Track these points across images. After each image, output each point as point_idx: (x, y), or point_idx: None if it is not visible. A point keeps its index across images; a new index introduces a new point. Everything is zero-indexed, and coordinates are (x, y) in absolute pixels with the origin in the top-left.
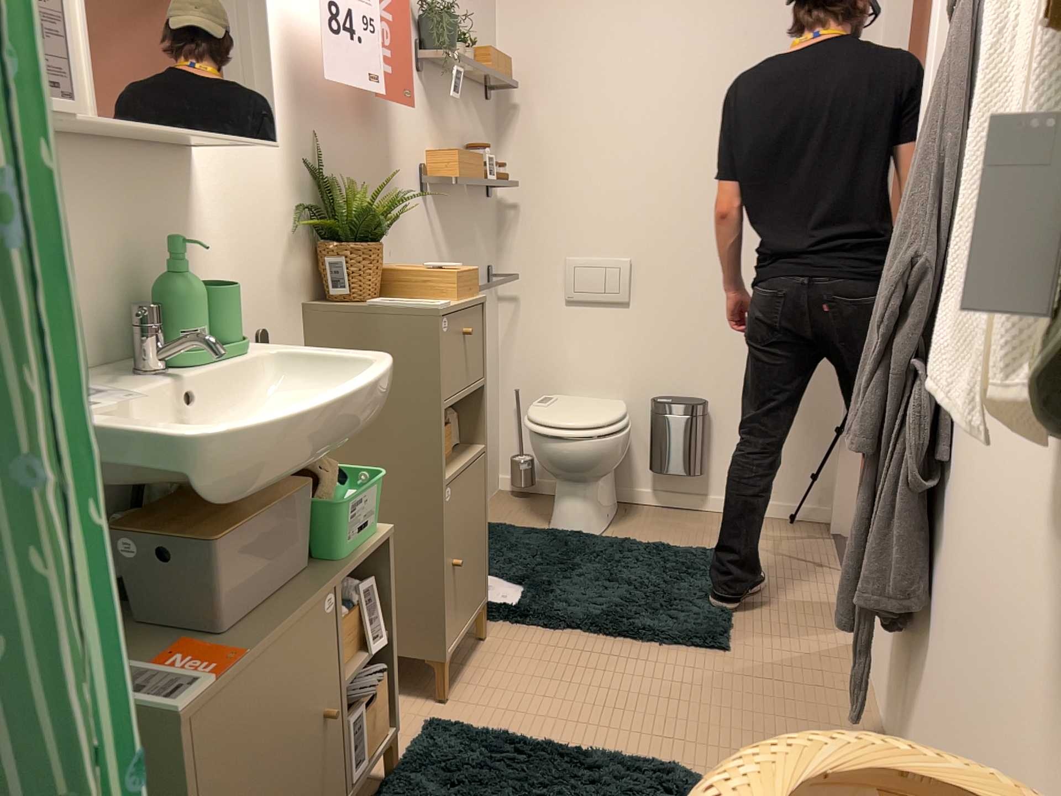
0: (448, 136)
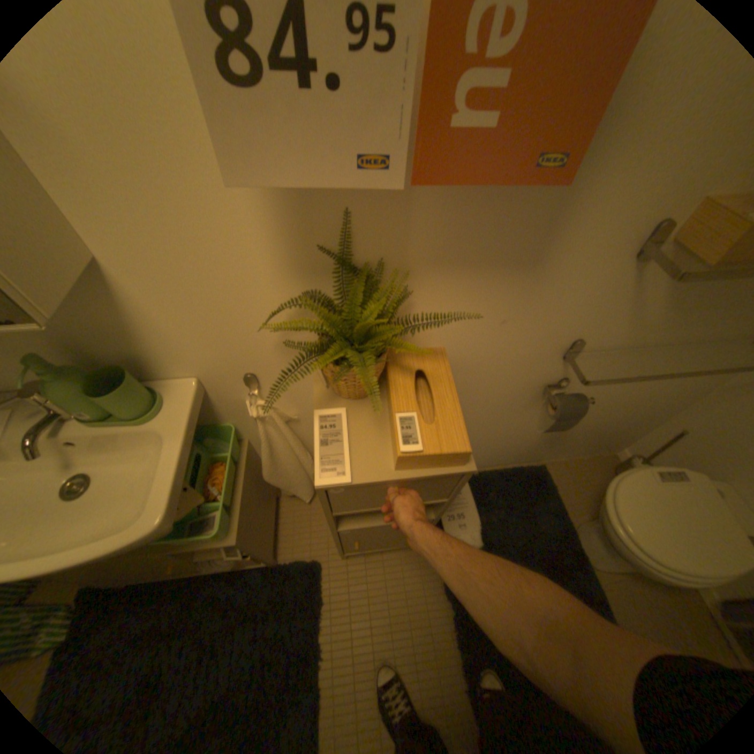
0: None
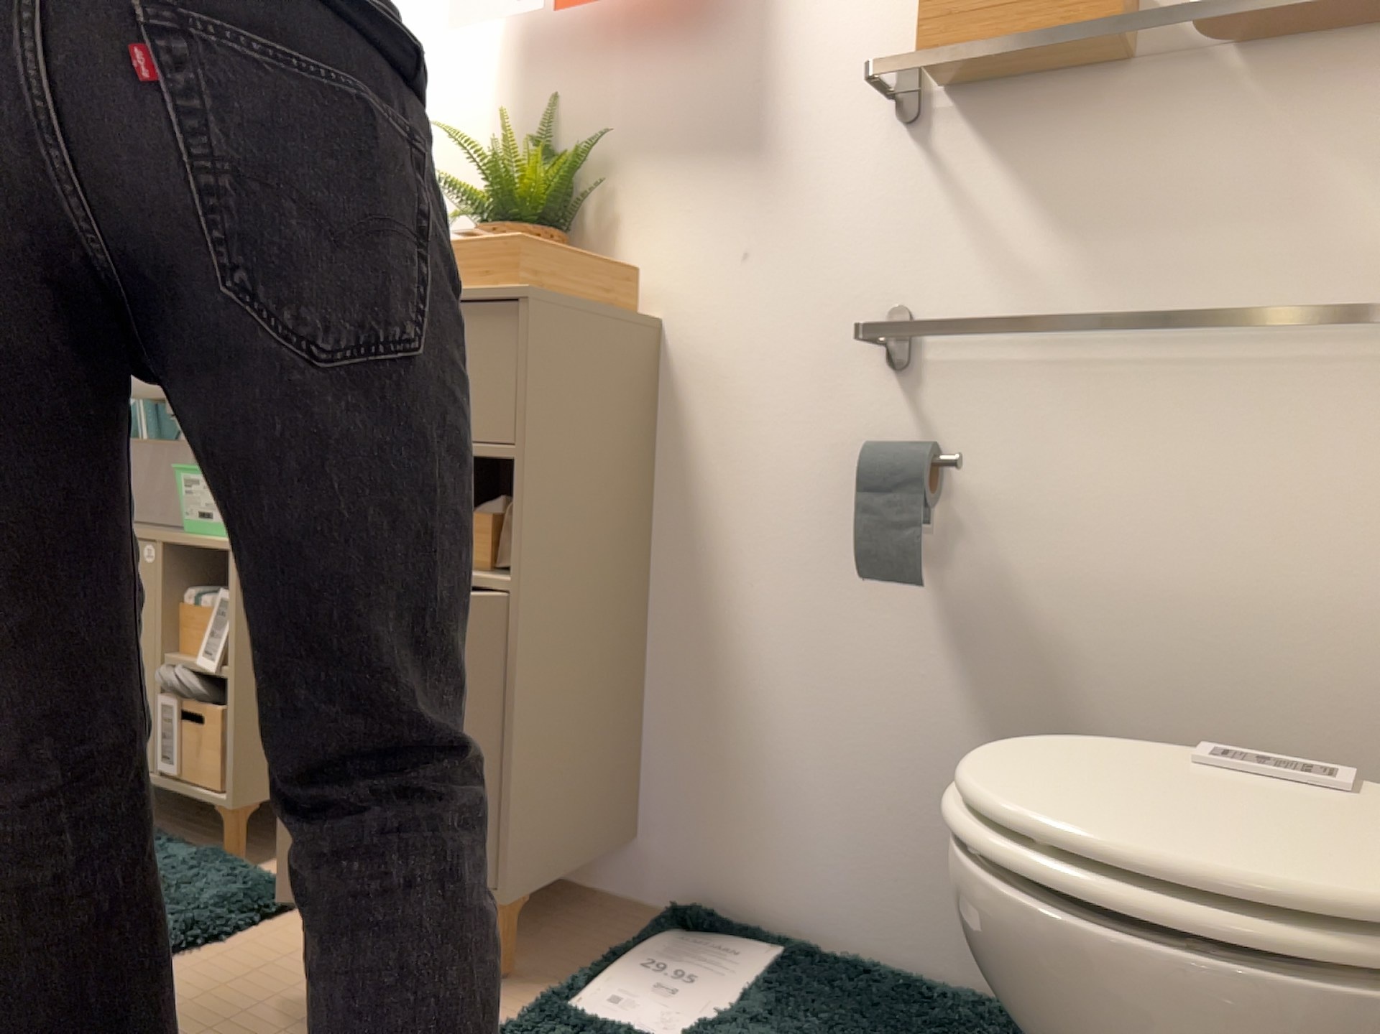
0: None
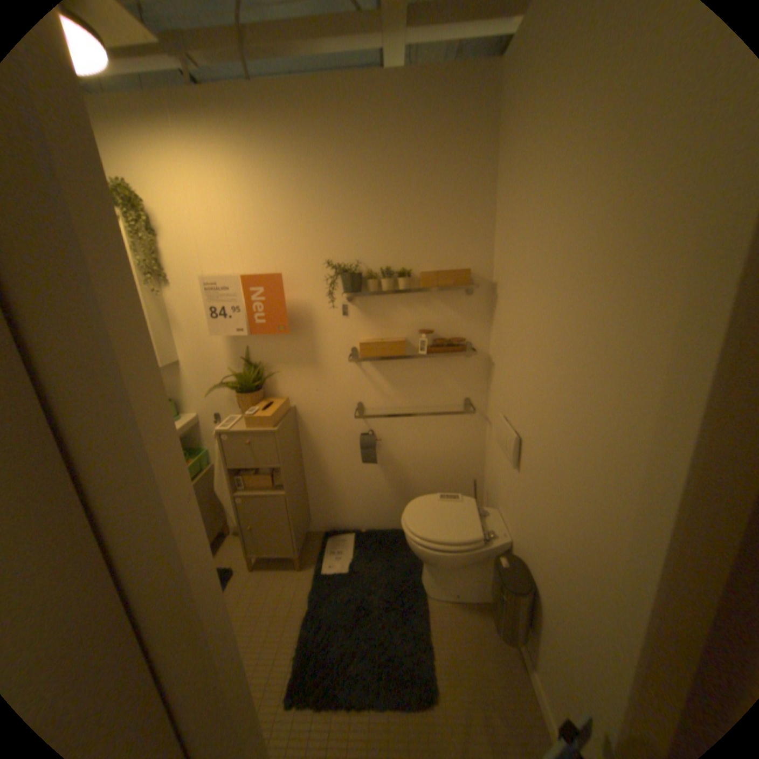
0: (388, 323)
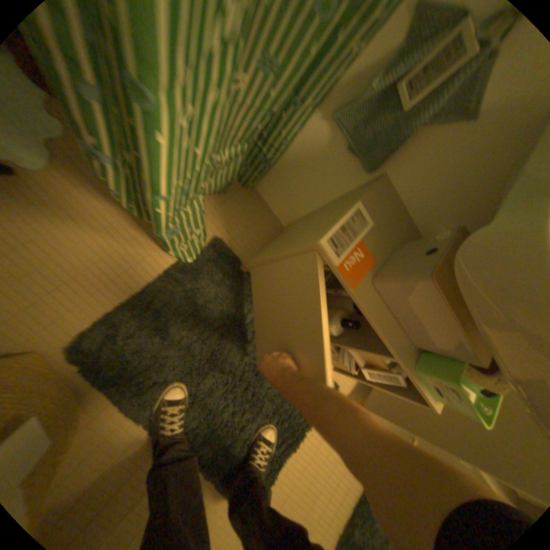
0: None
